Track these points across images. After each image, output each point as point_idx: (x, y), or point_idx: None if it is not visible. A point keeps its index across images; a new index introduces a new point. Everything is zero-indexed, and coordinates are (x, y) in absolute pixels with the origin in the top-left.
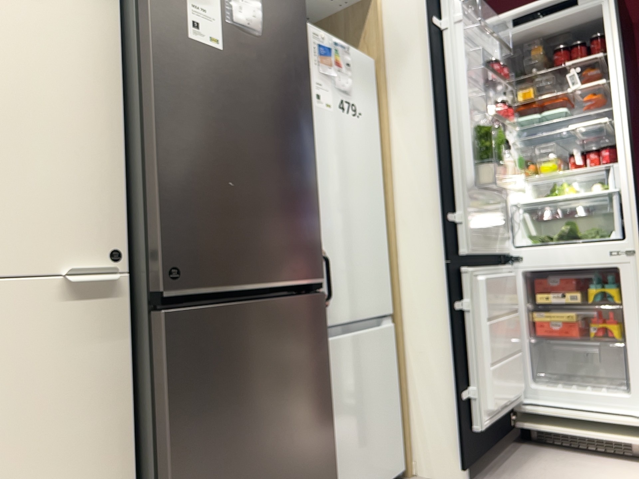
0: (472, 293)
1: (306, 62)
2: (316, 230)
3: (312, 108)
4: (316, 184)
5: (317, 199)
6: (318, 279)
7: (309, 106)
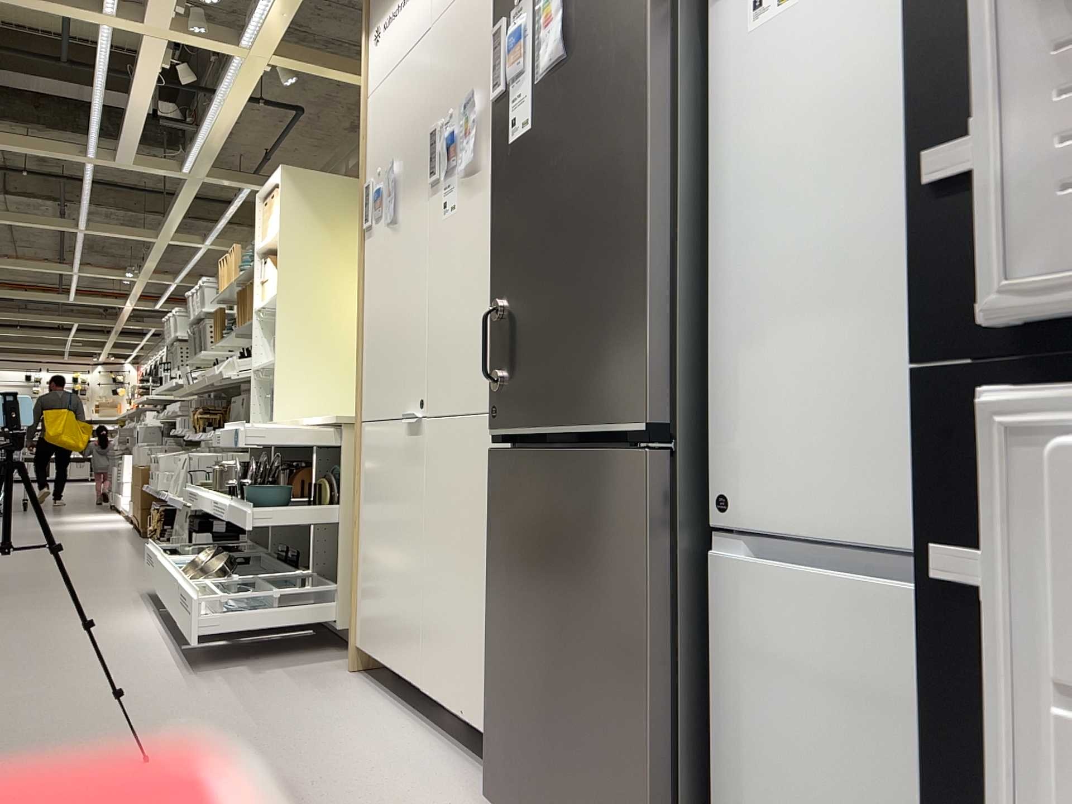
0: (1030, 538)
1: (643, 9)
2: (640, 332)
3: (648, 93)
4: (647, 241)
5: (647, 271)
6: (641, 426)
7: (642, 96)
